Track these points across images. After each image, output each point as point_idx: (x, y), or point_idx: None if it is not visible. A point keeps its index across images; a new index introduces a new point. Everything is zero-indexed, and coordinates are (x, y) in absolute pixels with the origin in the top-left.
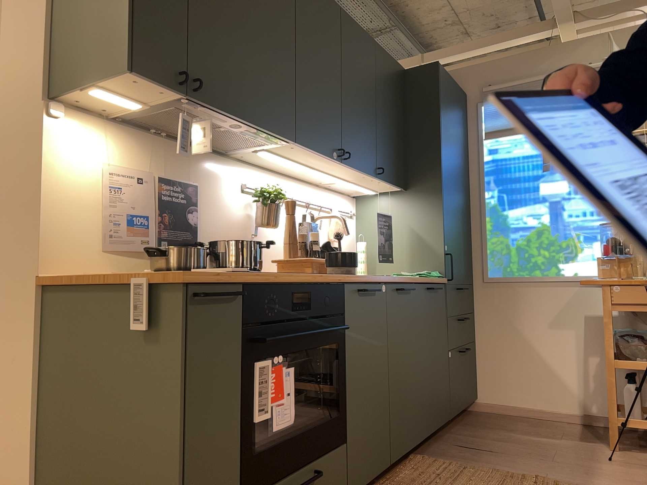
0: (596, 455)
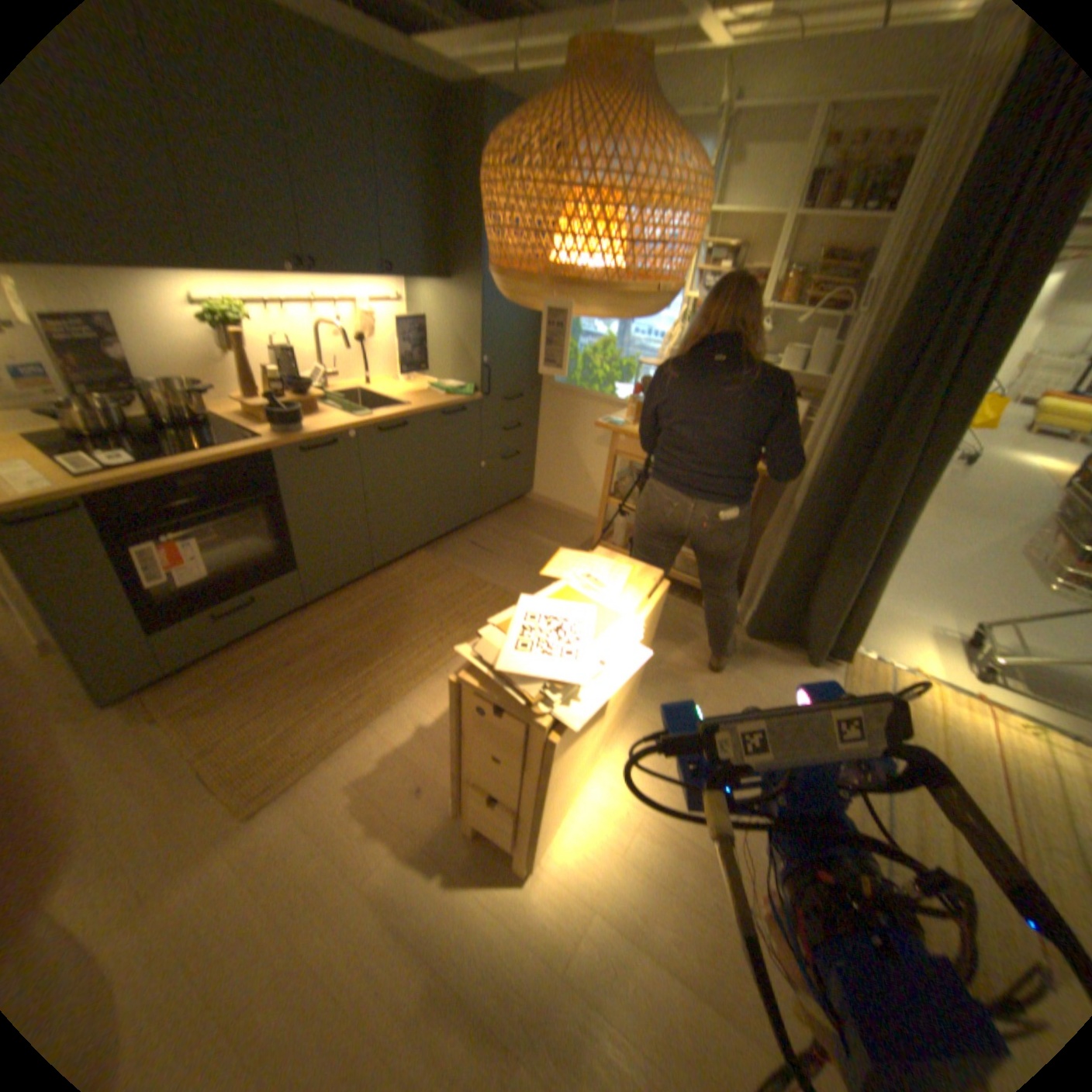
0: None
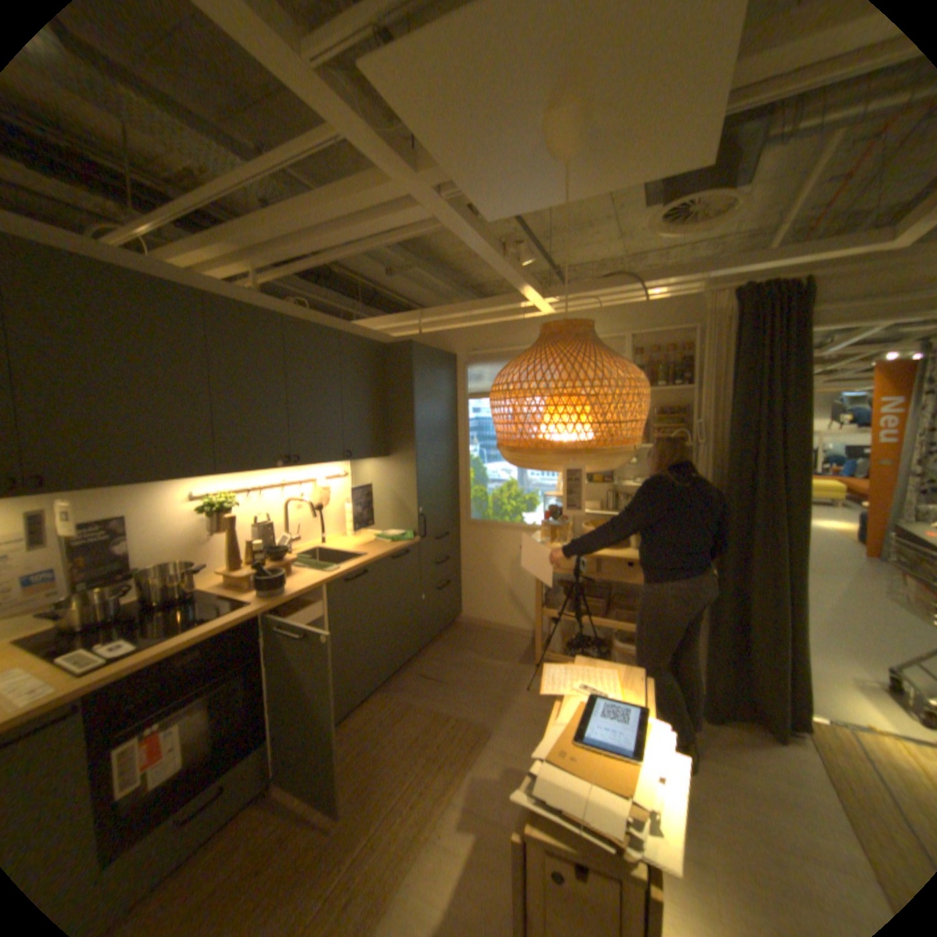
0: (520, 685)
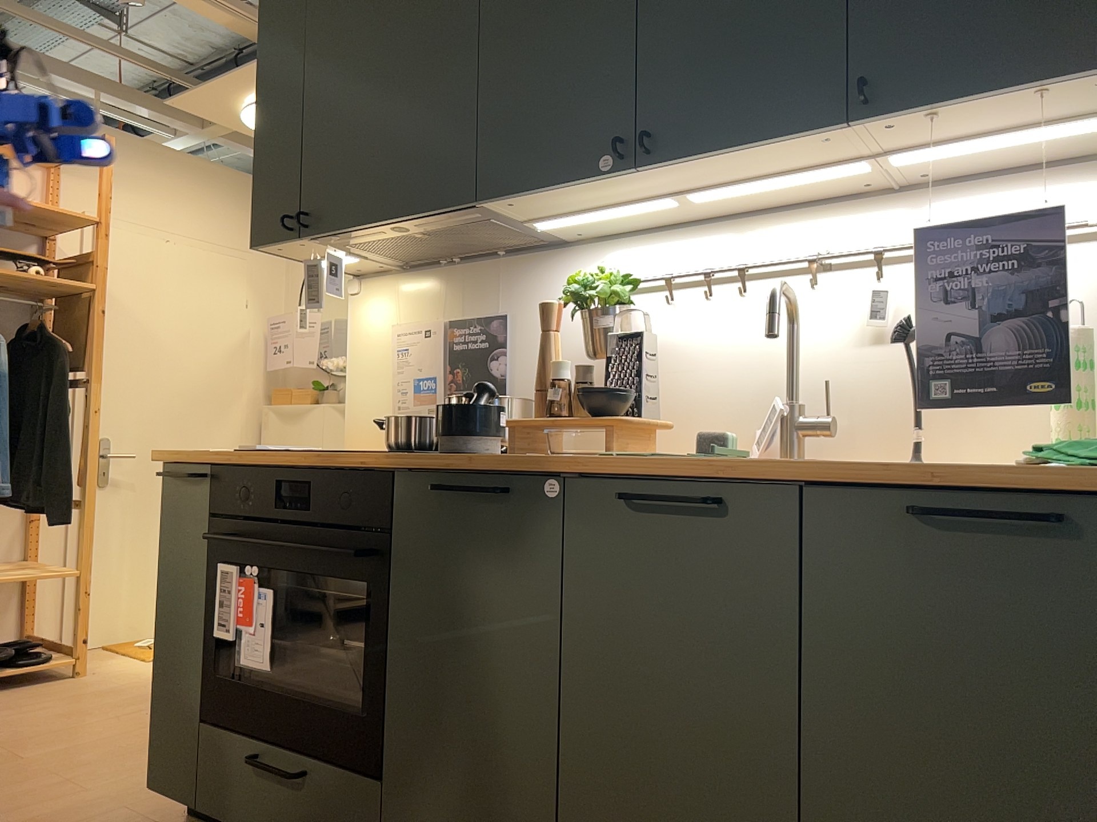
0: None
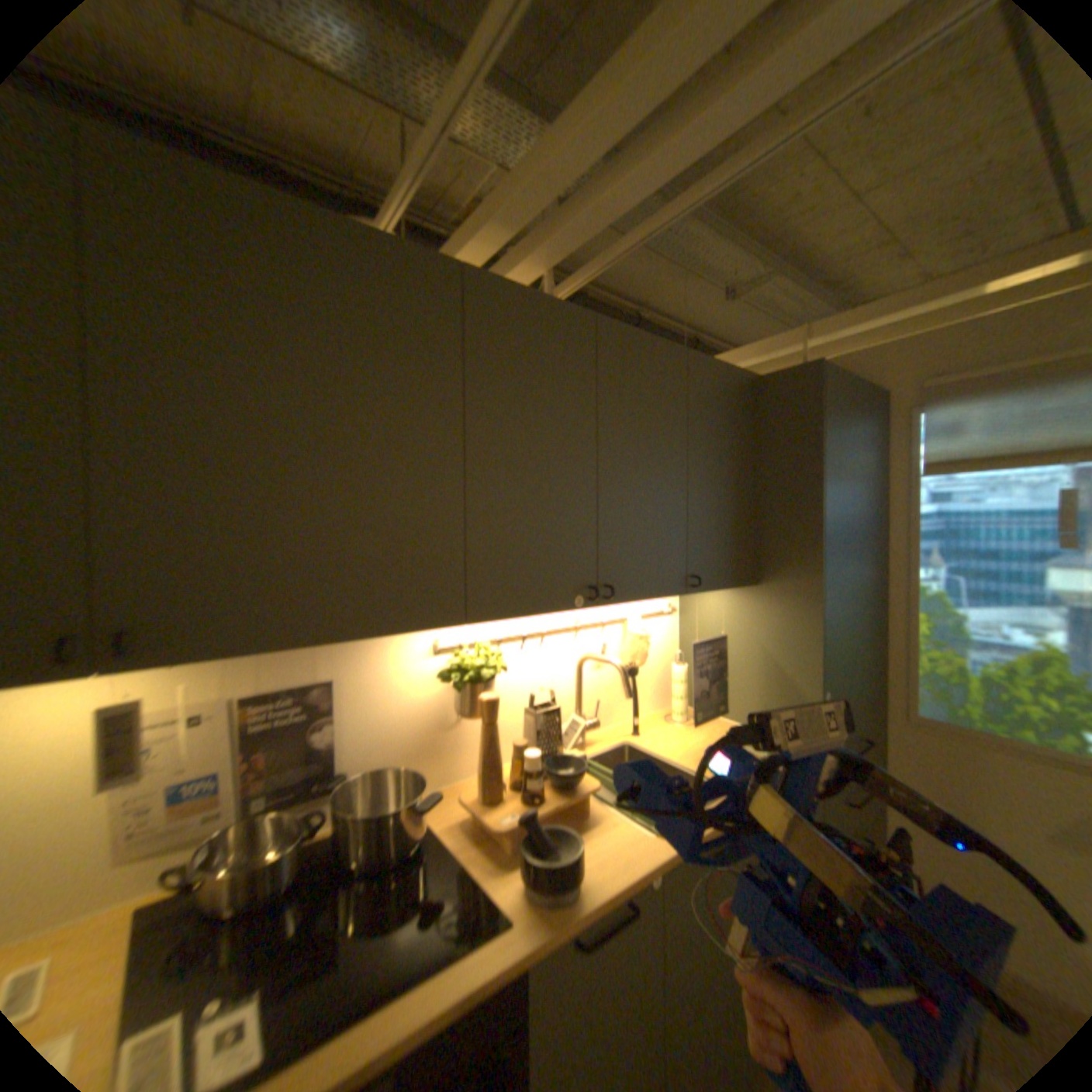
0: None
